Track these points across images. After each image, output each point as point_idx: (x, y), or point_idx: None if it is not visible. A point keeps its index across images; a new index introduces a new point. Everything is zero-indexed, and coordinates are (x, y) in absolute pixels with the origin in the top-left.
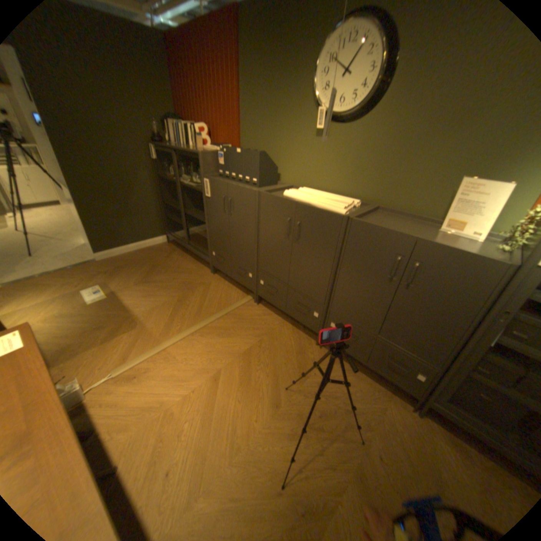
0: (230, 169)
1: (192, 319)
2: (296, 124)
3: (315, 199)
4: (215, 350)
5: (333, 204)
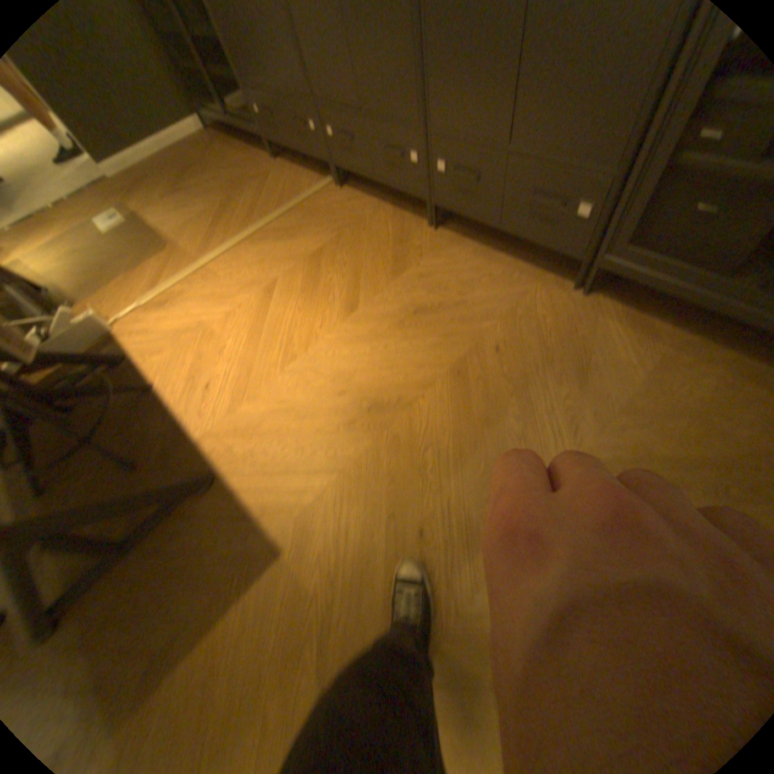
0: None
1: (239, 225)
2: None
3: None
4: (269, 256)
5: None
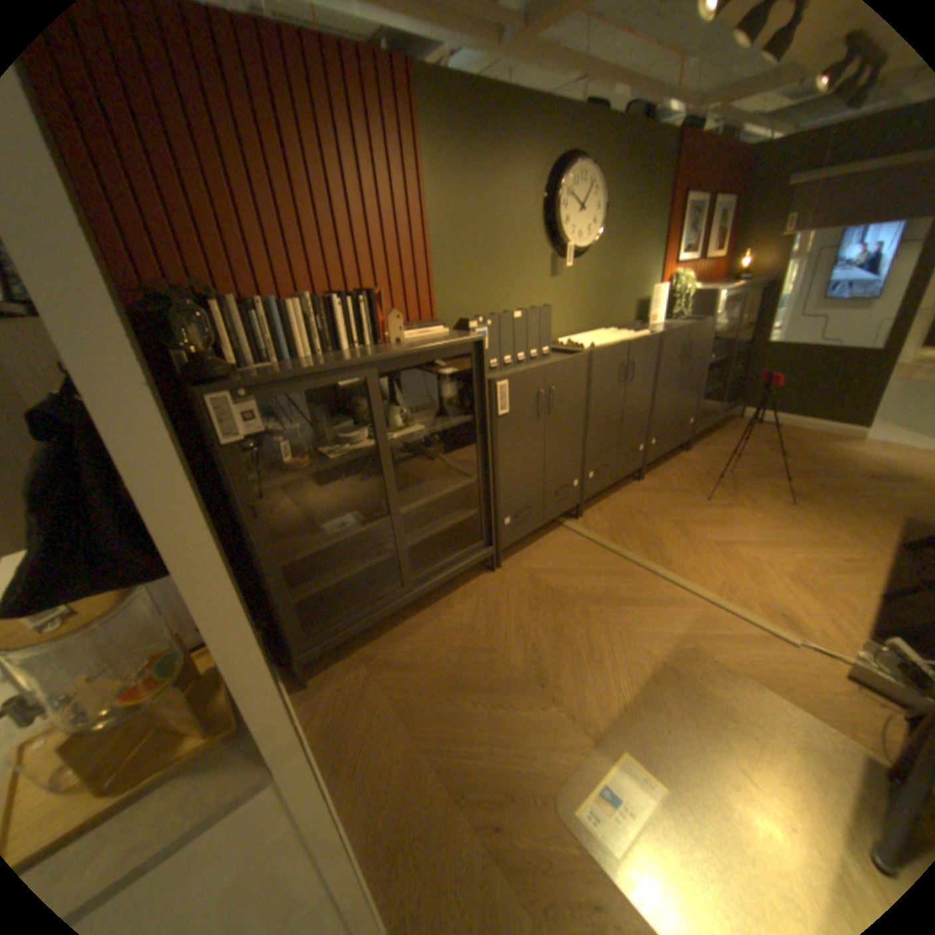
0: (500, 351)
1: (640, 579)
2: (529, 266)
3: (613, 337)
4: (688, 550)
5: (627, 334)
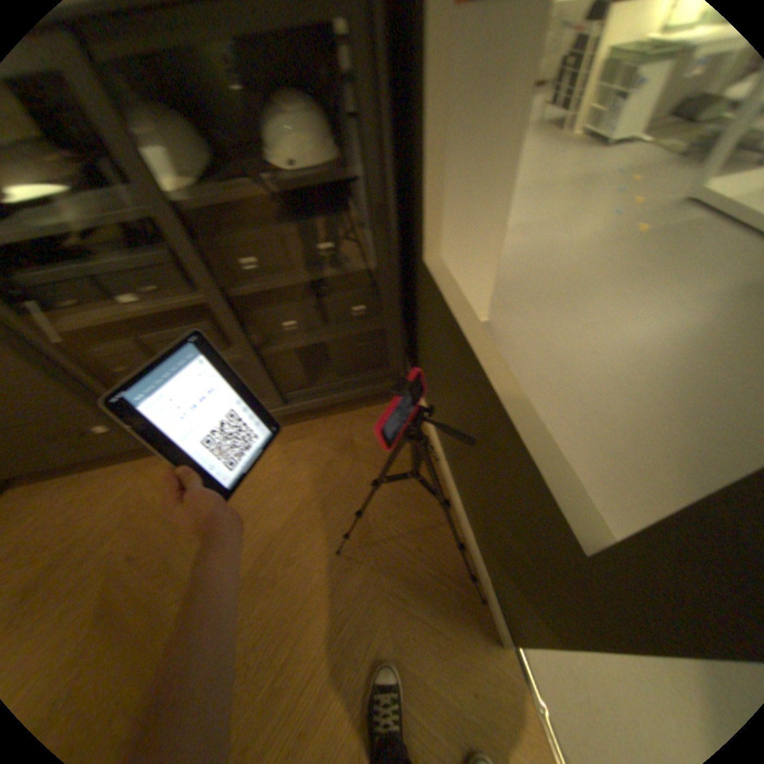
0: None
1: None
2: None
3: None
4: None
5: None
